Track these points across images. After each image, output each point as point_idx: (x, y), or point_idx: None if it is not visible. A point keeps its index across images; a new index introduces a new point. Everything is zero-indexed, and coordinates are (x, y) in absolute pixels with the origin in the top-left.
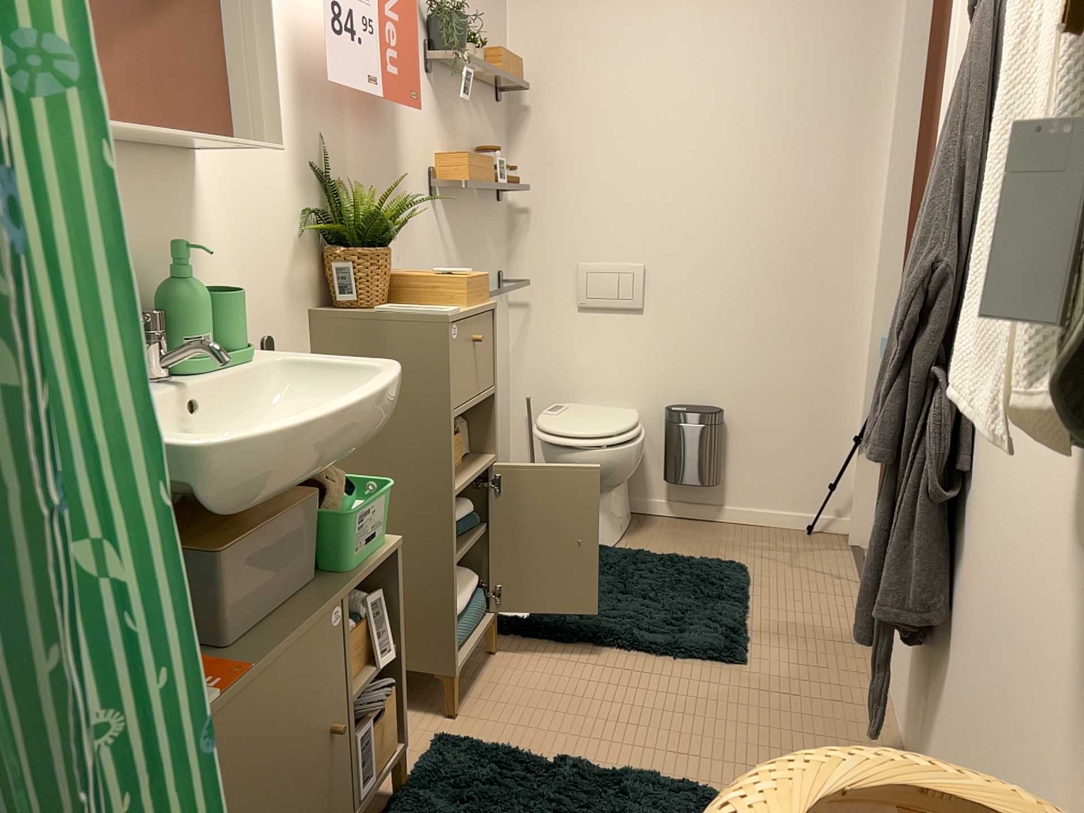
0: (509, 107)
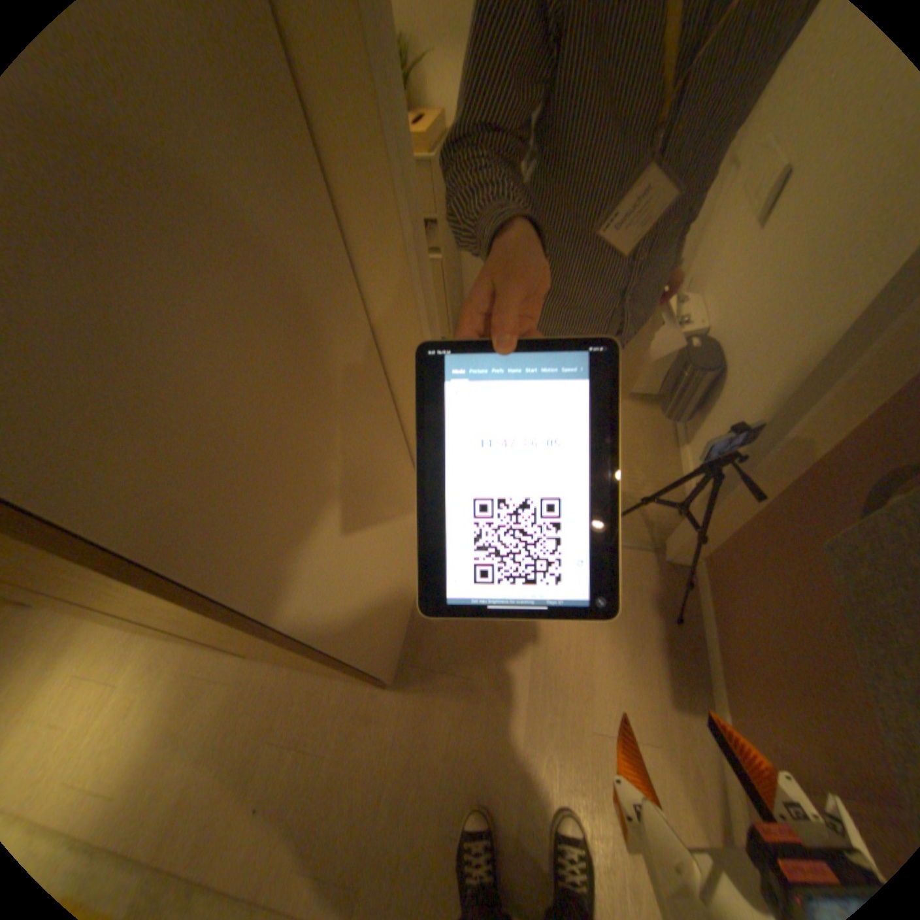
0: None
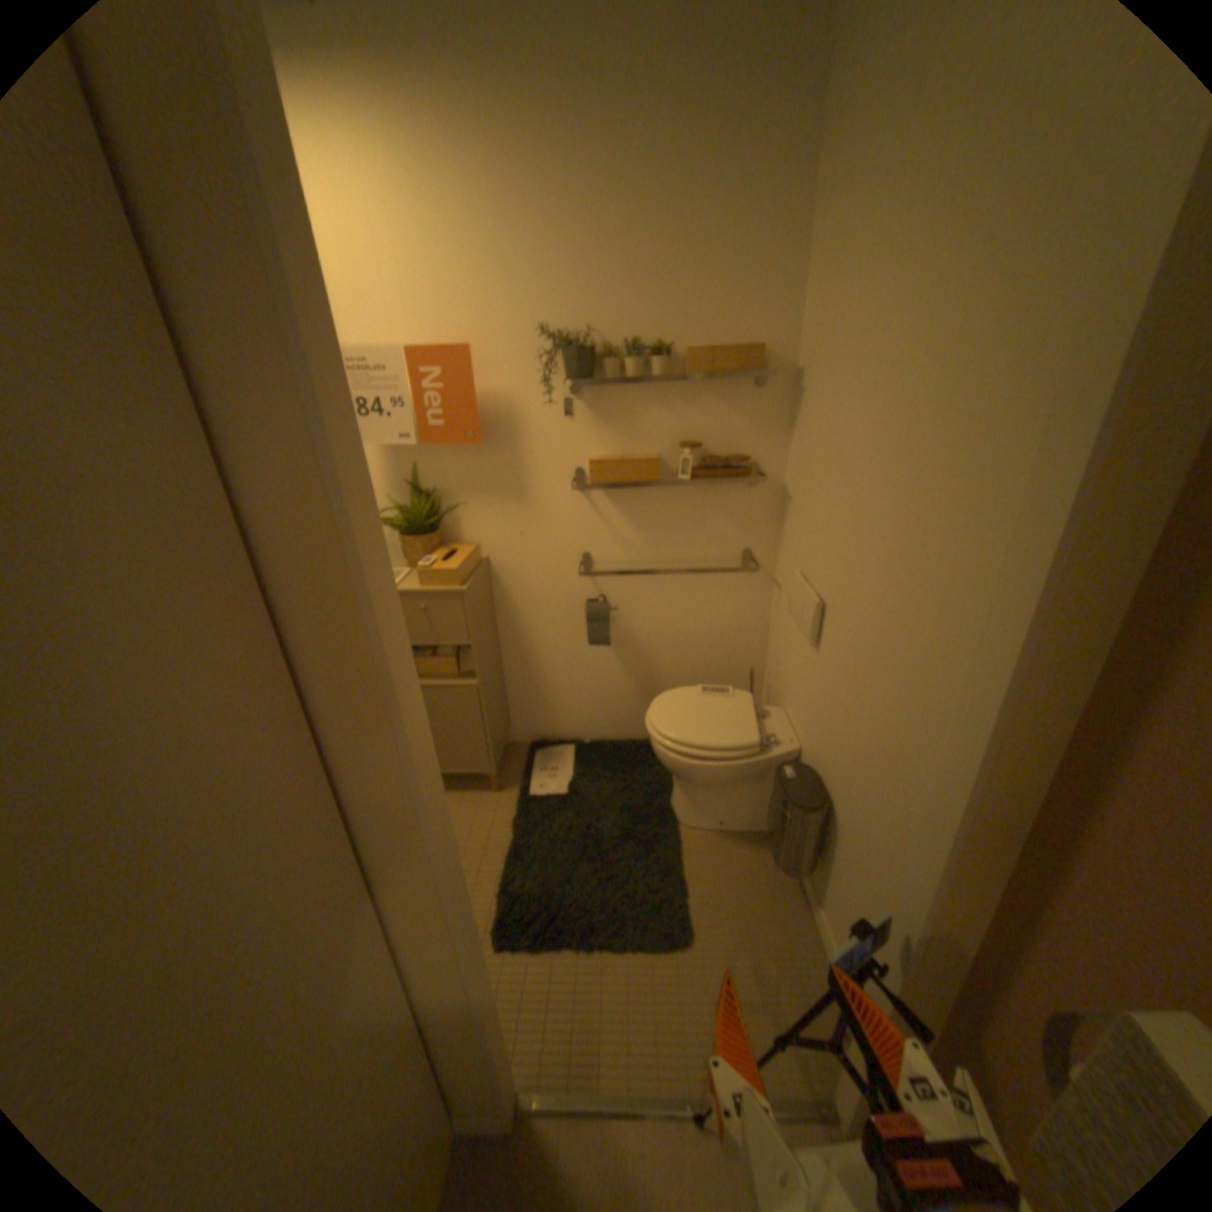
0: (794, 378)
